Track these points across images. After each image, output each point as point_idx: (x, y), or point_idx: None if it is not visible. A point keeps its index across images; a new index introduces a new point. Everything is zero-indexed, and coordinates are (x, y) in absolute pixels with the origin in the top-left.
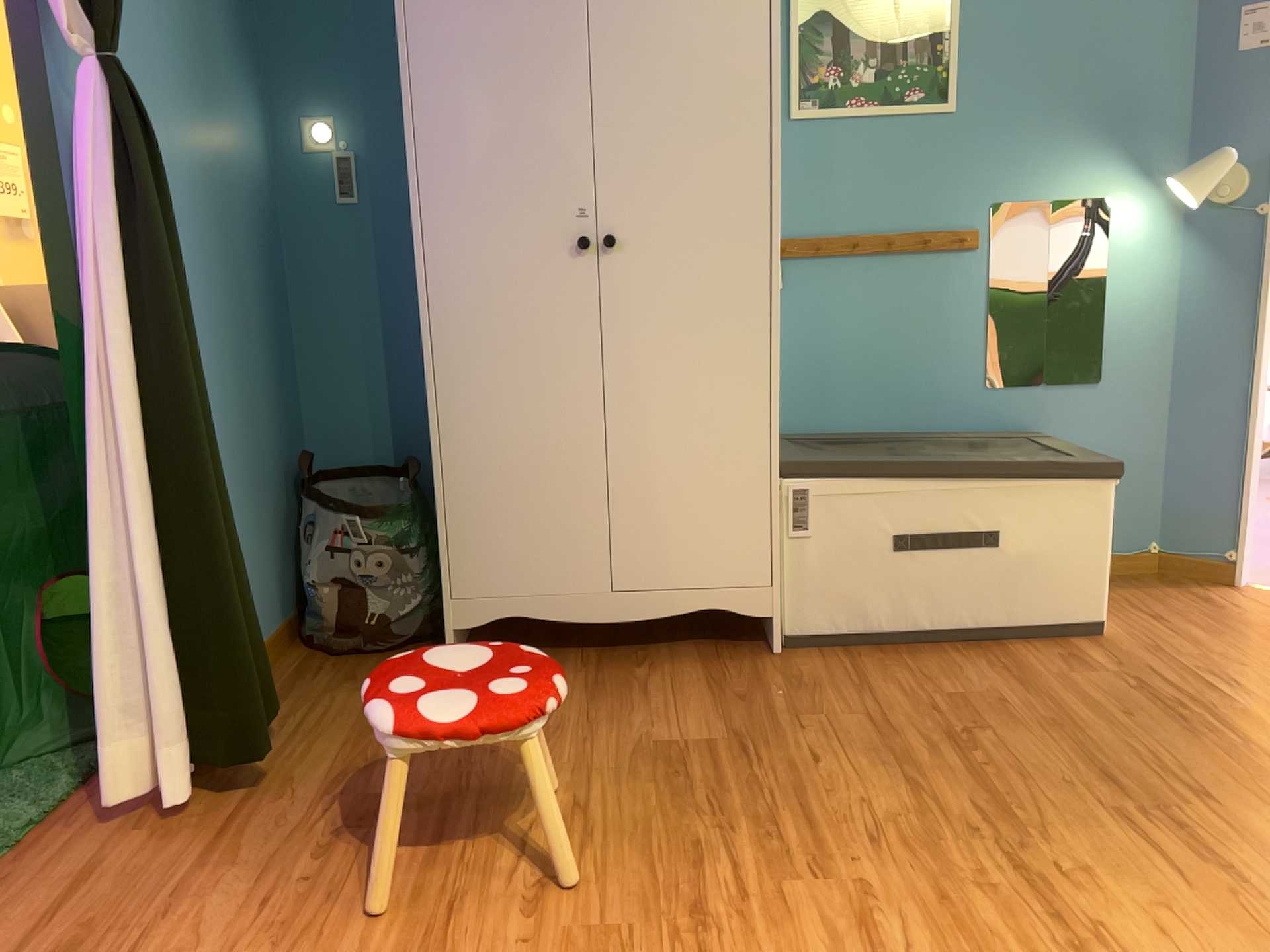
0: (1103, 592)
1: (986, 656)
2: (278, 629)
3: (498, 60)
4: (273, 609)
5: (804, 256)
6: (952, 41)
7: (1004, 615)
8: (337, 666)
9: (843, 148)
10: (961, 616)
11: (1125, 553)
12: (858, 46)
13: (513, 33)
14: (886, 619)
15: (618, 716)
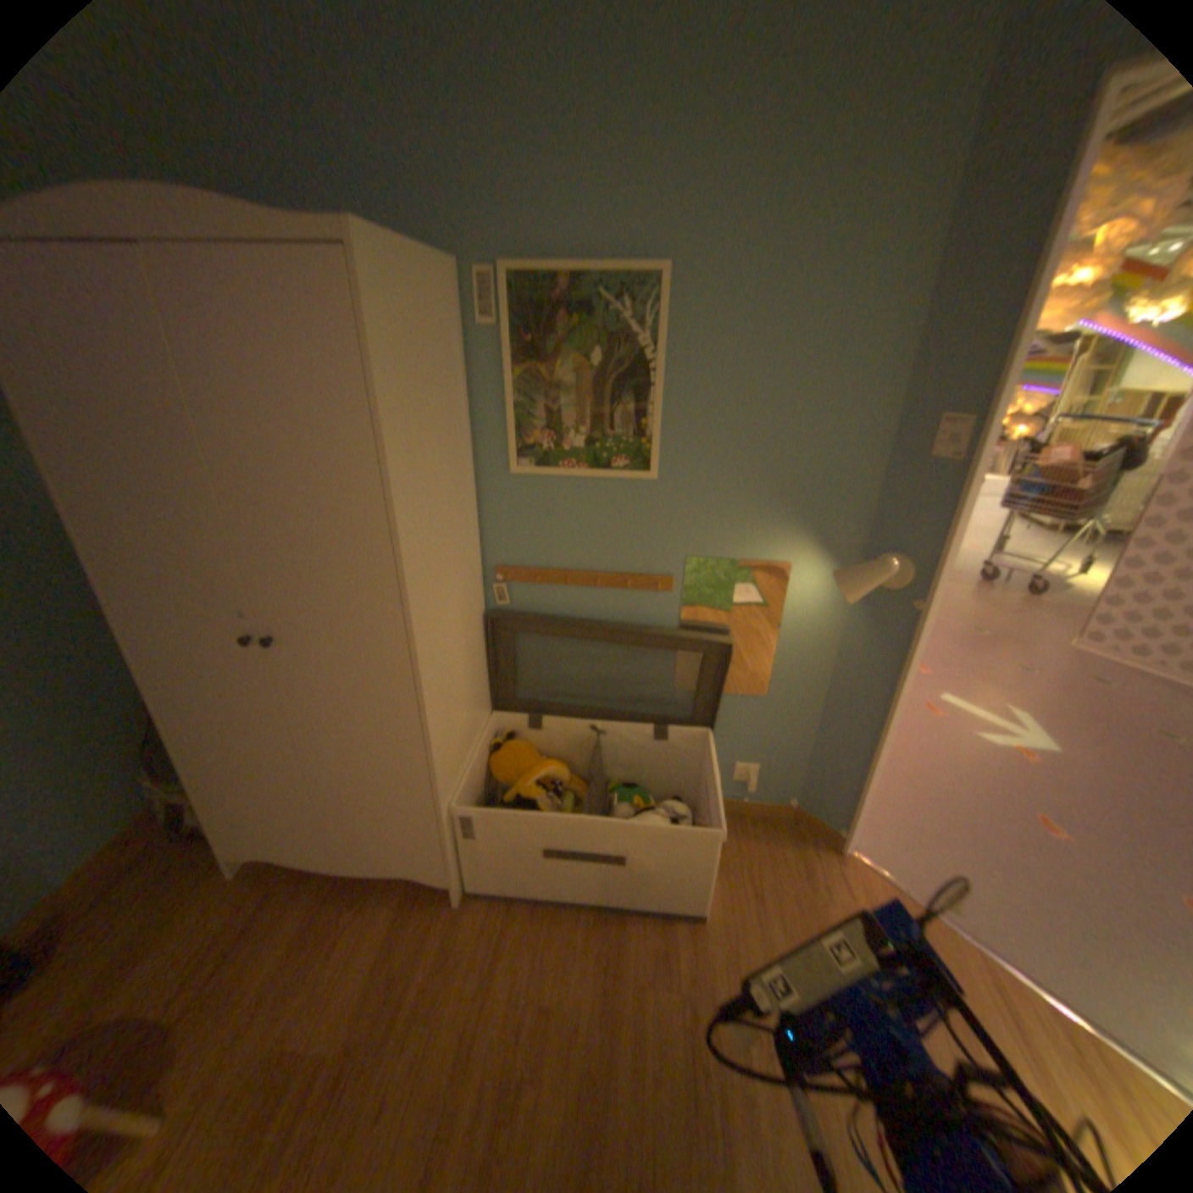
0: (710, 898)
1: (607, 939)
2: (136, 820)
3: (133, 479)
4: (130, 809)
5: (528, 582)
6: (657, 415)
7: (633, 900)
8: (161, 863)
9: (559, 499)
10: (600, 896)
11: (773, 802)
12: (570, 413)
13: (139, 456)
14: (544, 890)
15: (293, 992)
